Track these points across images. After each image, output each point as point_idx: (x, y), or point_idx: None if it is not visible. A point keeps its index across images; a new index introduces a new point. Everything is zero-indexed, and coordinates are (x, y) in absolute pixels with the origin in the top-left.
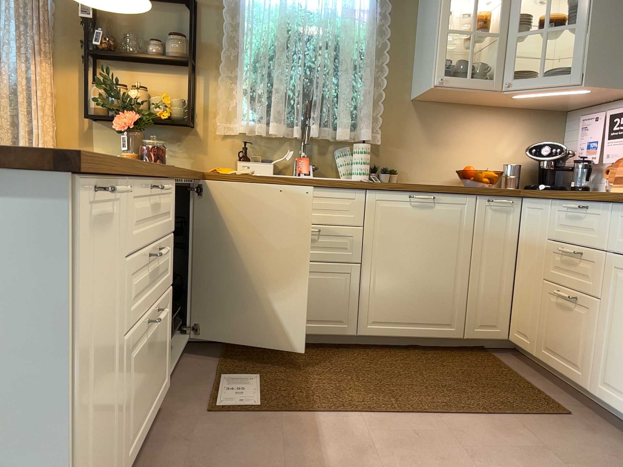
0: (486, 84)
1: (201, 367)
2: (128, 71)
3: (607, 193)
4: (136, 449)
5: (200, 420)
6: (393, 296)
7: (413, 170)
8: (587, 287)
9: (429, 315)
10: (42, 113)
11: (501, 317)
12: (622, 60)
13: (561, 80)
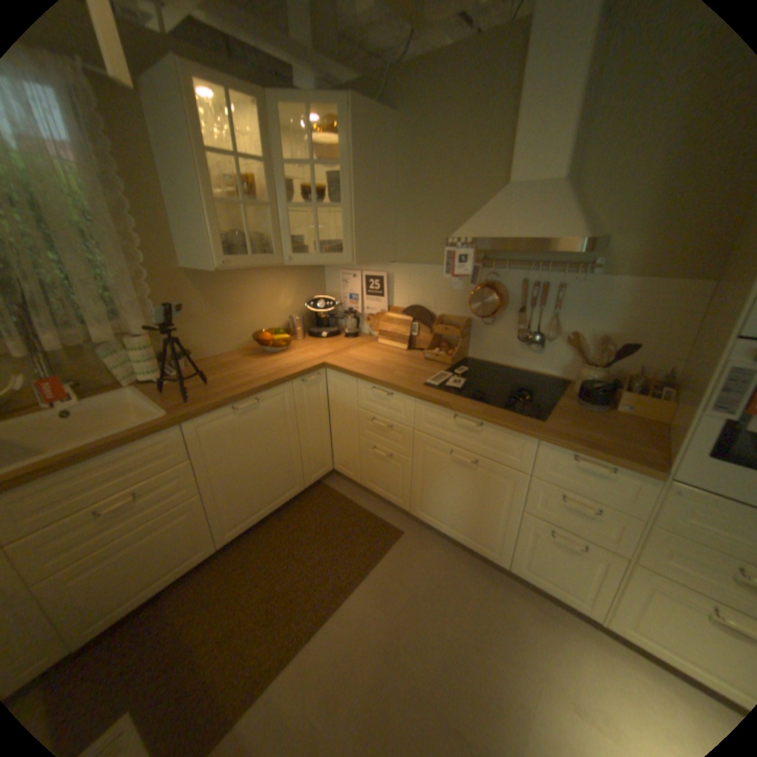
0: (267, 260)
1: None
2: None
3: (406, 383)
4: None
5: None
6: (242, 499)
7: (206, 345)
8: (399, 449)
9: (276, 492)
10: None
11: (326, 459)
12: (375, 239)
13: (336, 258)
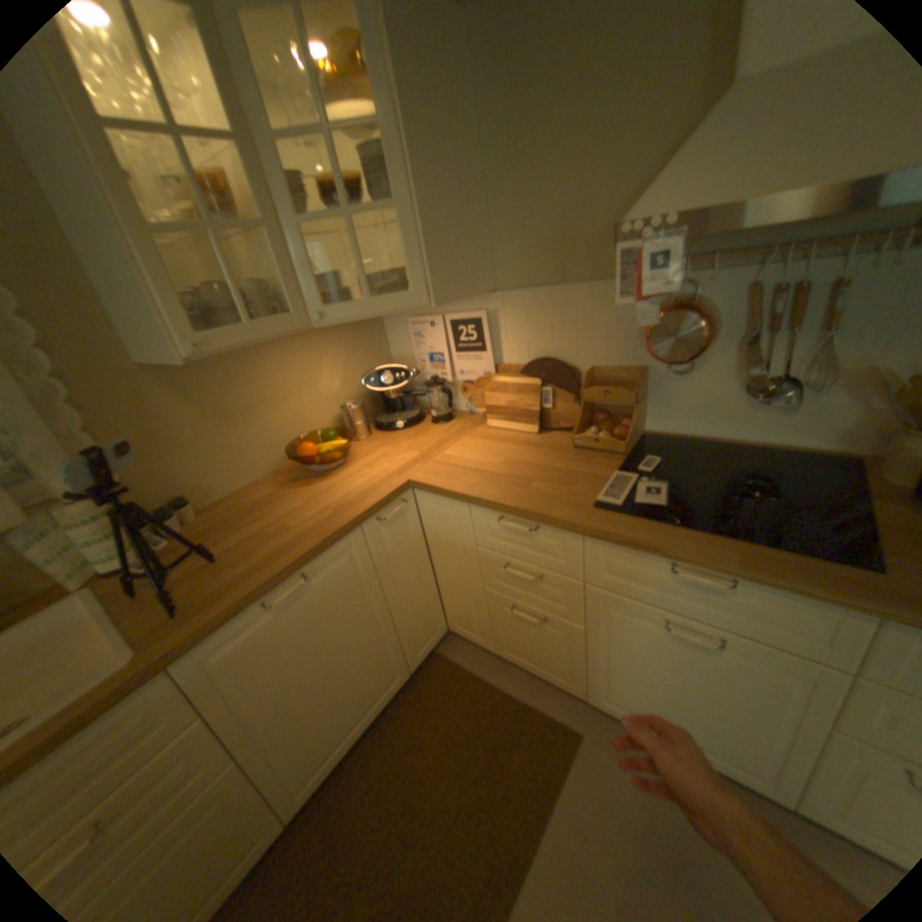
0: (282, 324)
1: None
2: None
3: (562, 507)
4: None
5: None
6: (311, 735)
7: (213, 479)
8: (559, 610)
9: (367, 700)
10: None
11: (436, 620)
12: (462, 255)
13: (400, 301)
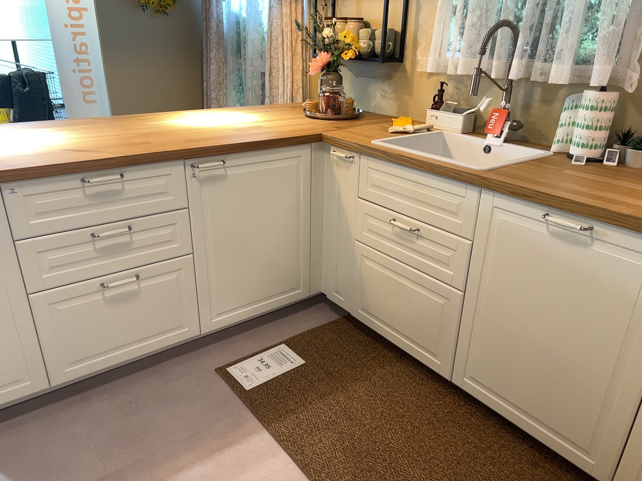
0: None
1: (291, 327)
2: (353, 0)
3: None
4: (104, 368)
5: (203, 373)
6: (500, 357)
7: None
8: None
9: (551, 415)
10: (288, 54)
11: None
12: None
13: None
